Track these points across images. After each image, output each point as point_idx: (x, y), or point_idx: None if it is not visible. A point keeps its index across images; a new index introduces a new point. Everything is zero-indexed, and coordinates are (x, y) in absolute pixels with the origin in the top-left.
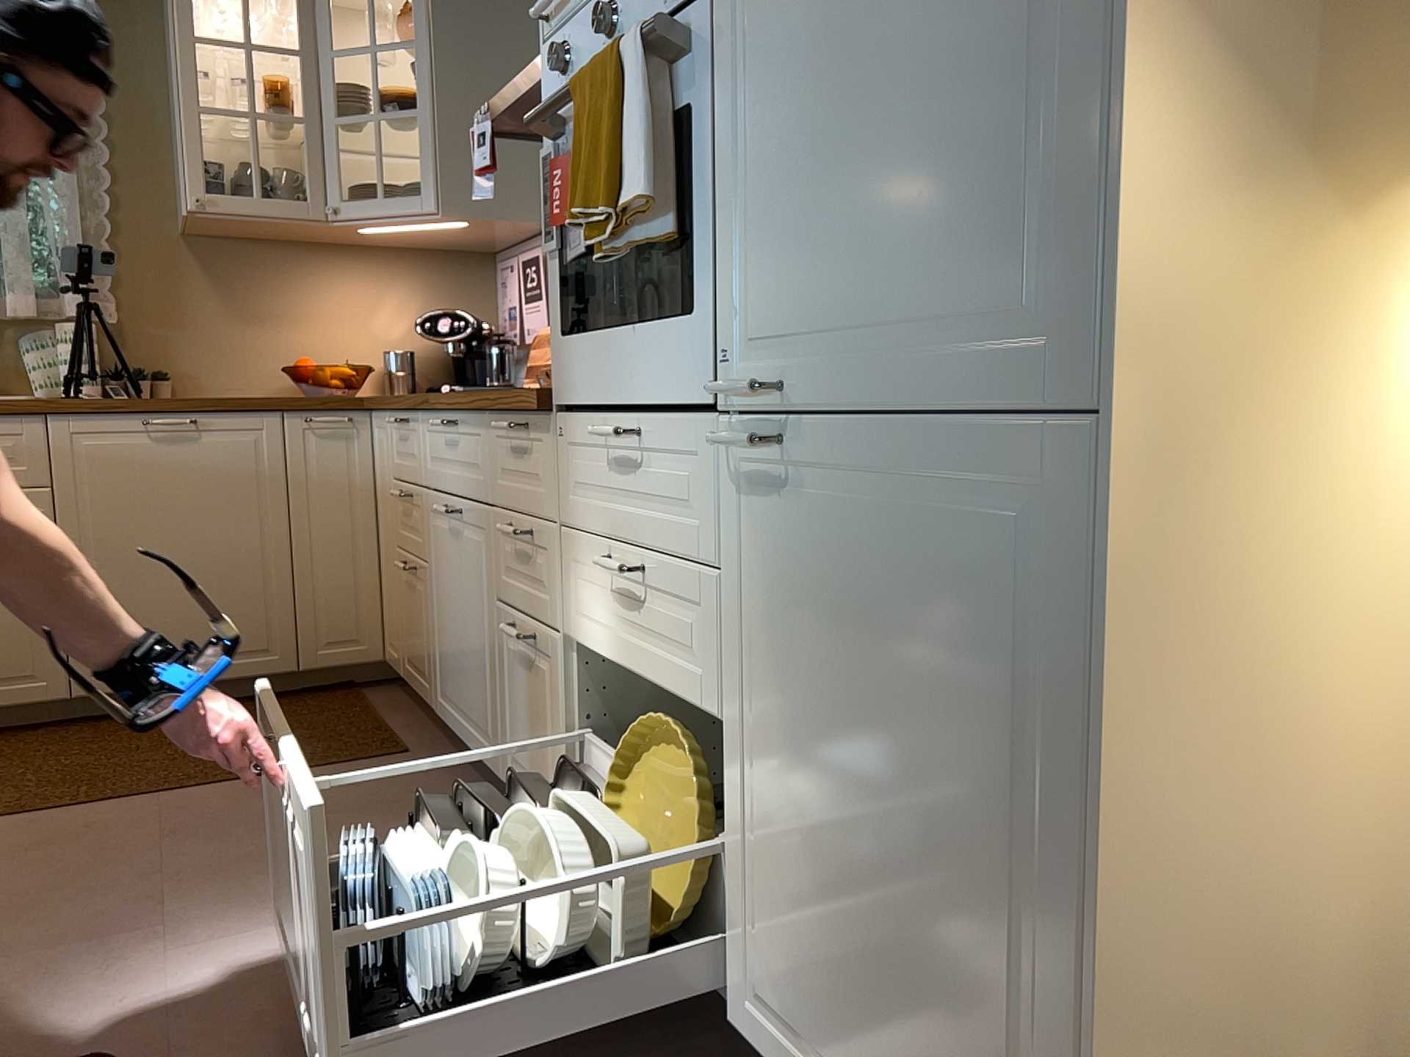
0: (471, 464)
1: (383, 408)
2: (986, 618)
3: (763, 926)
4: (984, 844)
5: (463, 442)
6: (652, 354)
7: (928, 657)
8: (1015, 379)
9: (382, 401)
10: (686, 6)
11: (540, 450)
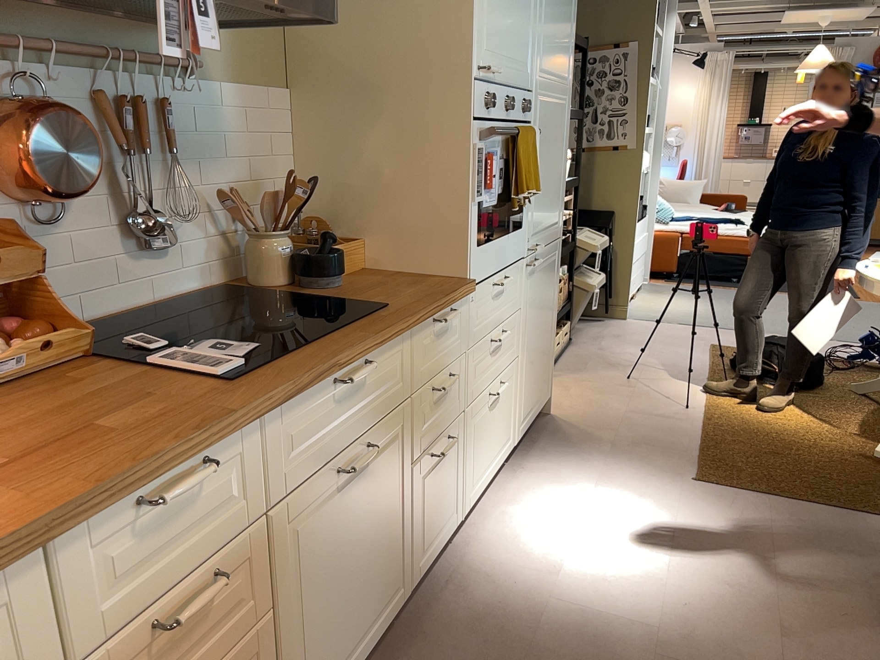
0: (382, 388)
1: (74, 526)
2: (552, 278)
3: (522, 400)
4: (549, 320)
5: (371, 376)
6: (510, 245)
7: (547, 292)
8: (556, 233)
9: (71, 513)
10: (525, 122)
11: (456, 320)
